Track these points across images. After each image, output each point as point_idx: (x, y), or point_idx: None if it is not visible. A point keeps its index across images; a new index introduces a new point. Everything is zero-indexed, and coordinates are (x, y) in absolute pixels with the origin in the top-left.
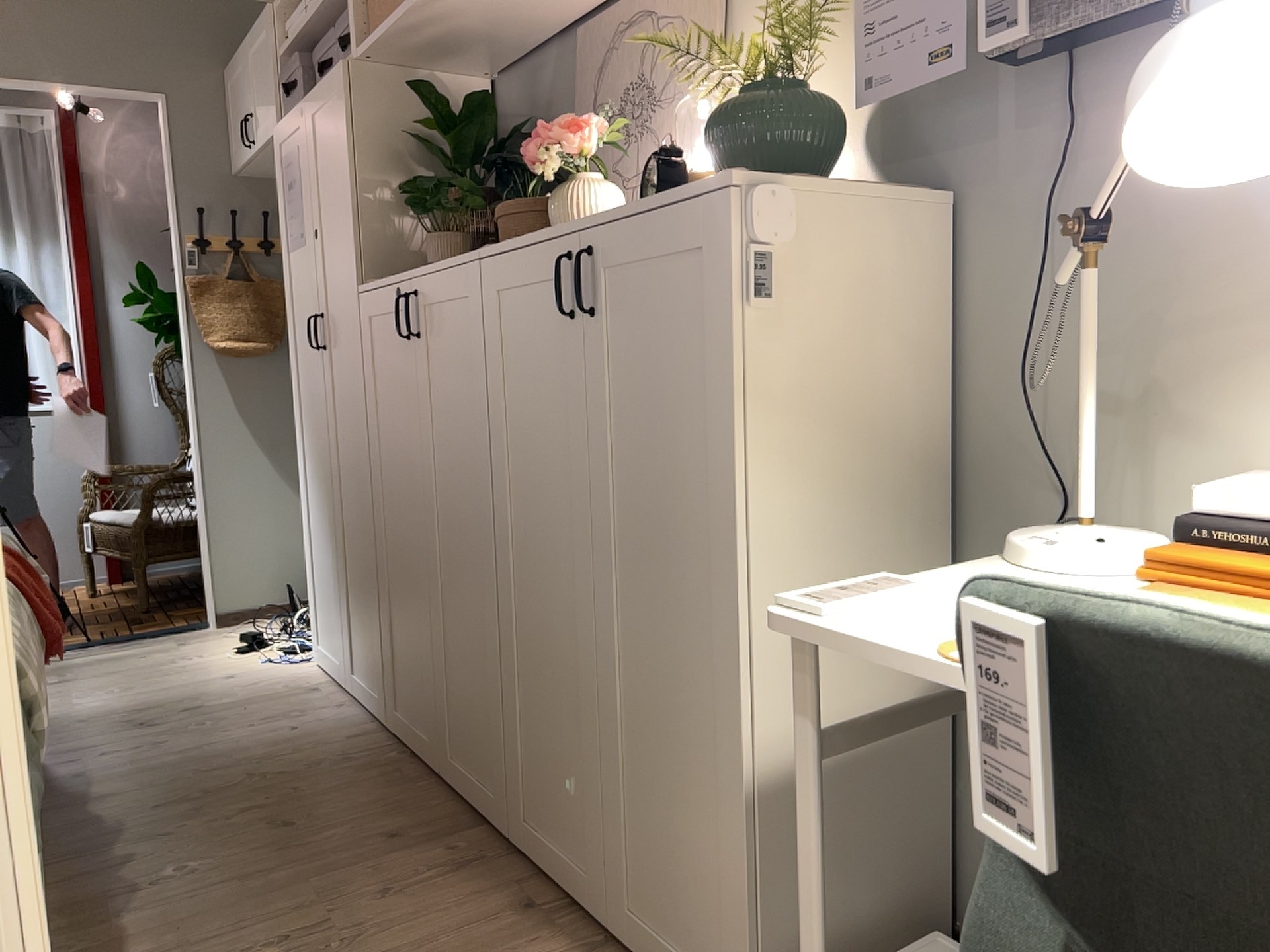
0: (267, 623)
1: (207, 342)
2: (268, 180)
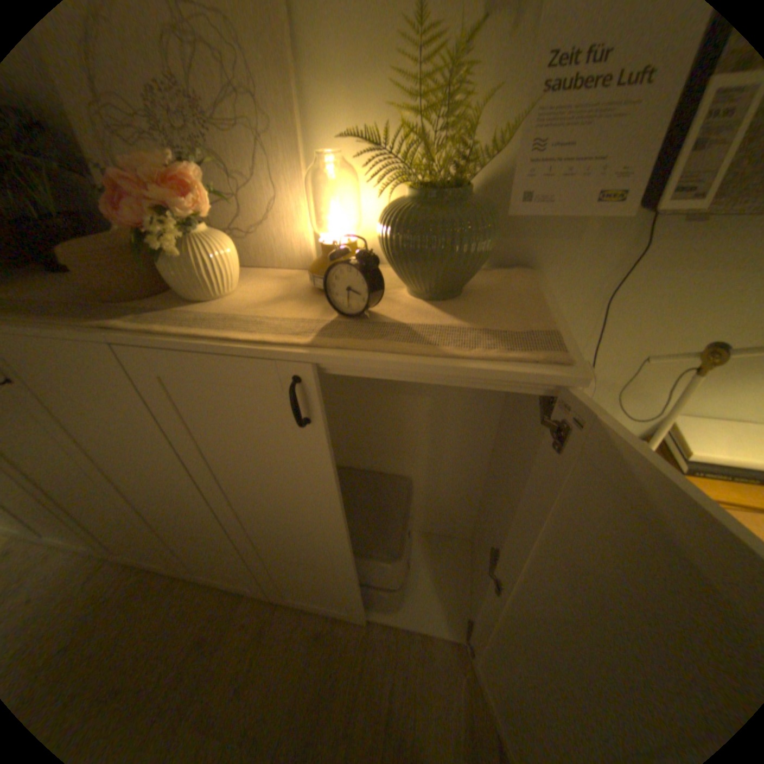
0: None
1: None
2: None
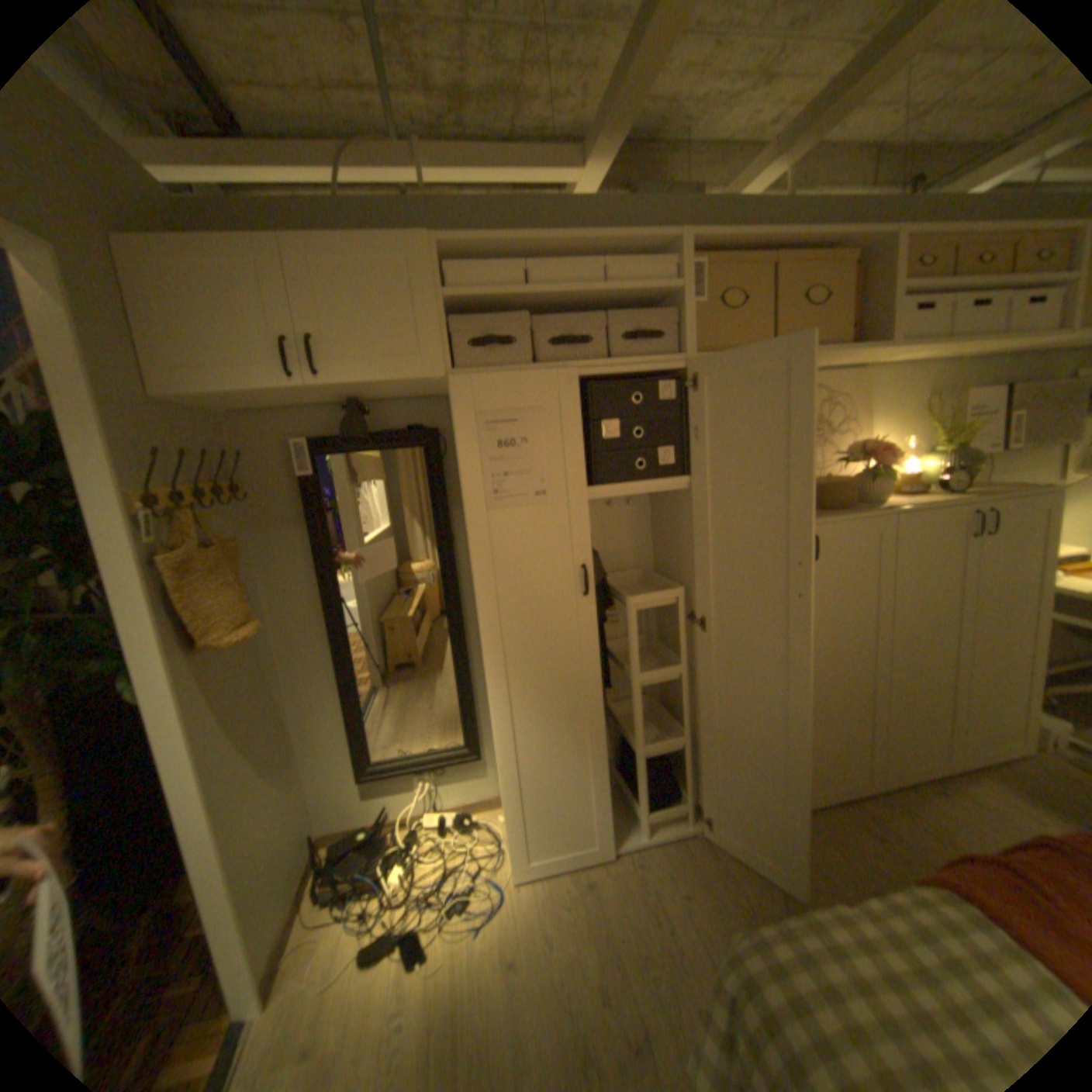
0: (349, 932)
1: (182, 646)
2: (180, 407)
